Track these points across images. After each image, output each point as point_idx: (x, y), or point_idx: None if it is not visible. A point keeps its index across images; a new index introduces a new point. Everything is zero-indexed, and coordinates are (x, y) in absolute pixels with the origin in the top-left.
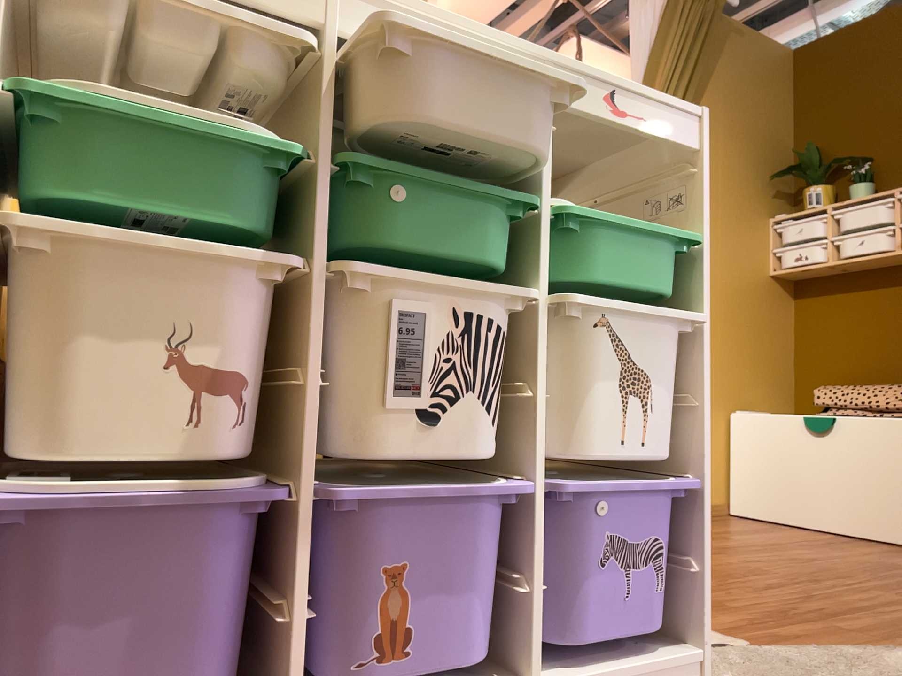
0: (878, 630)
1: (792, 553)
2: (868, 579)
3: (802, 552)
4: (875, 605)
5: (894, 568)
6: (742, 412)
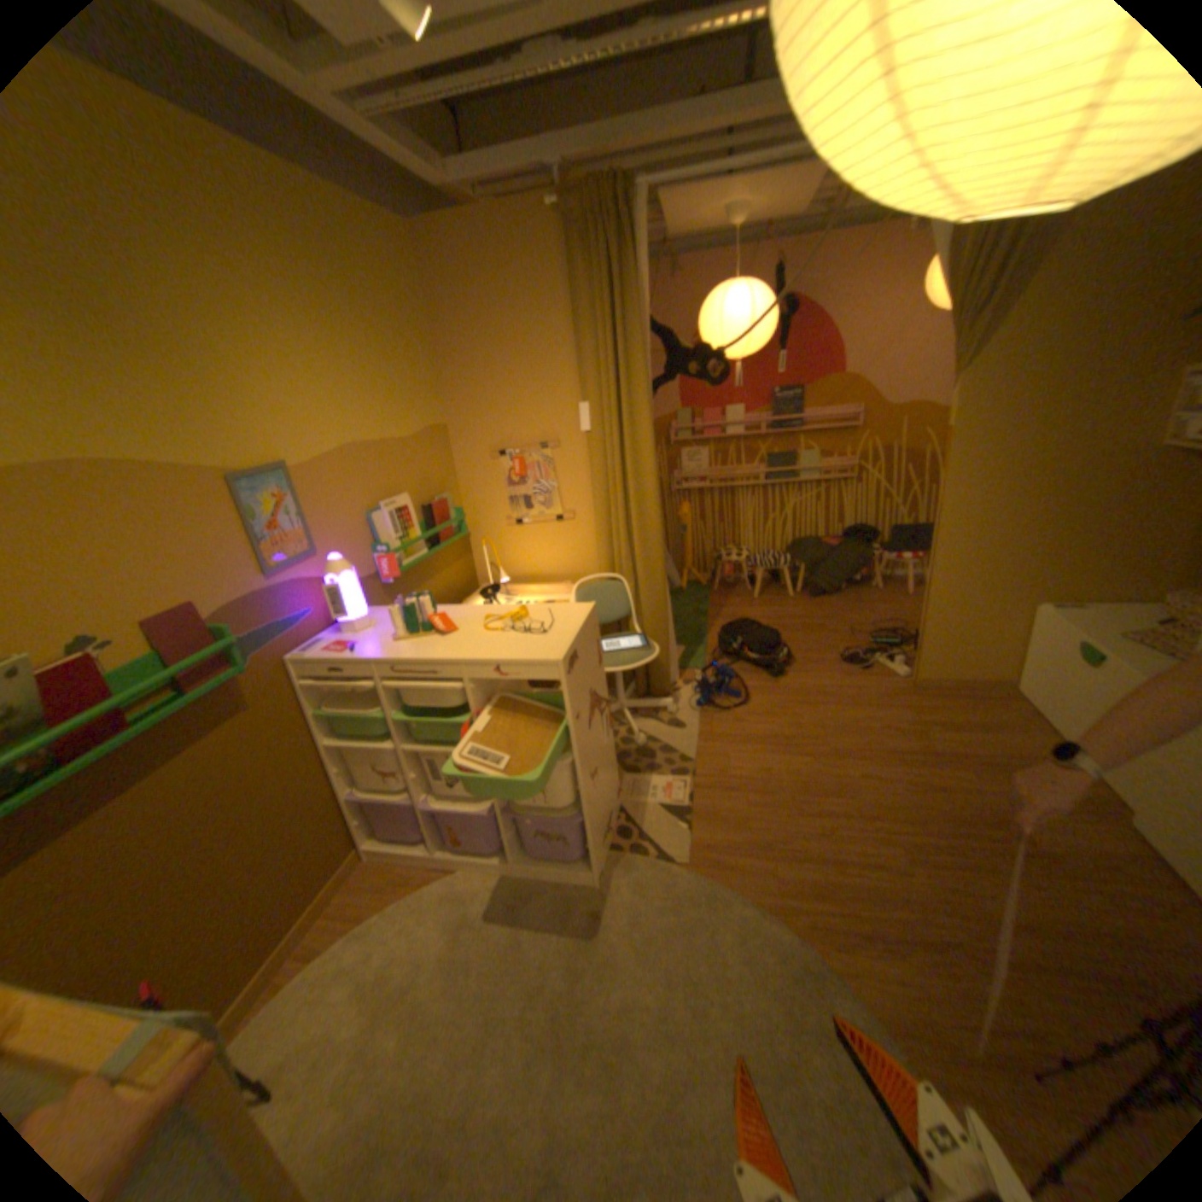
0: (791, 893)
1: (937, 782)
2: (924, 842)
3: (951, 784)
4: (853, 871)
5: (998, 835)
6: (1055, 611)
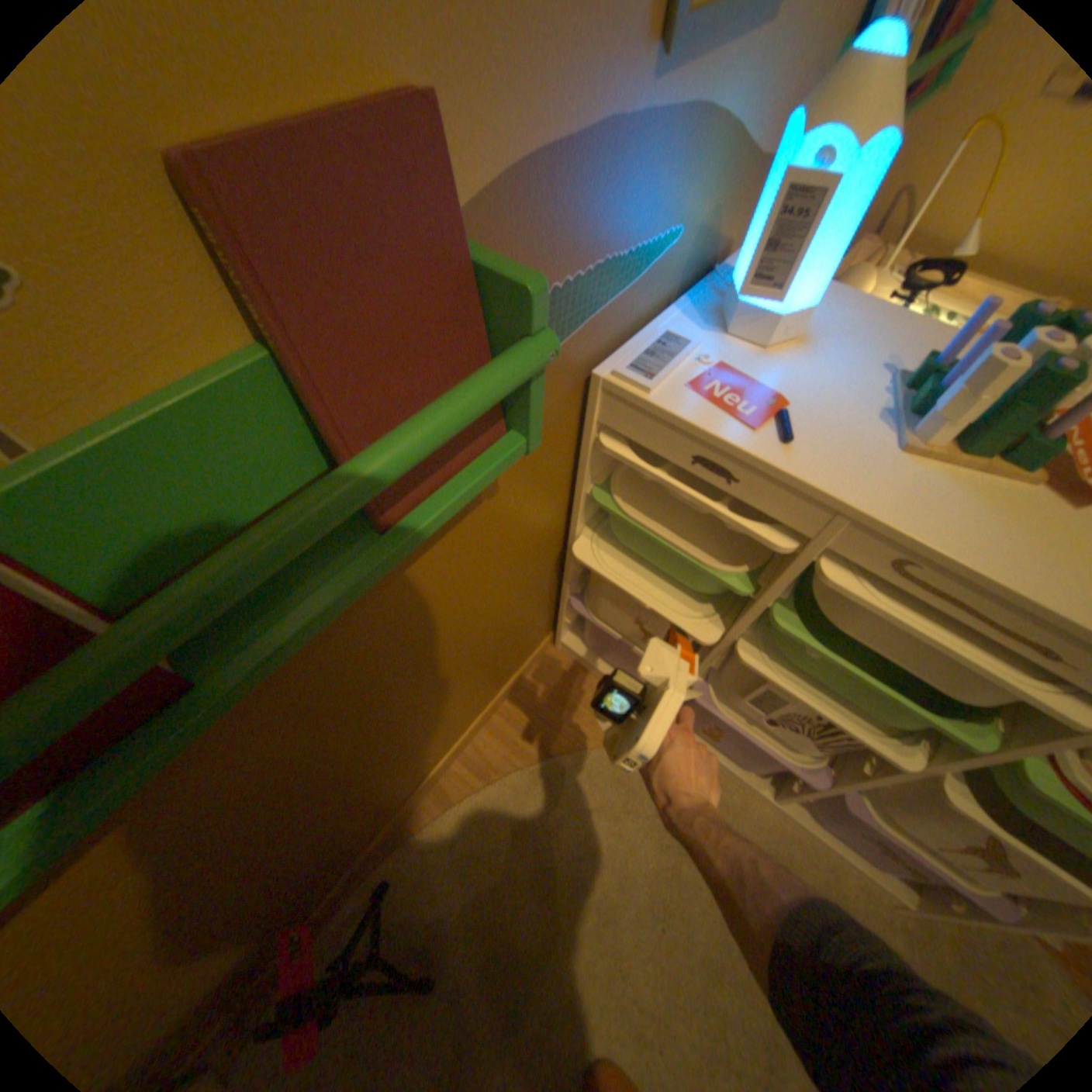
0: None
1: None
2: None
3: None
4: None
5: None
6: None
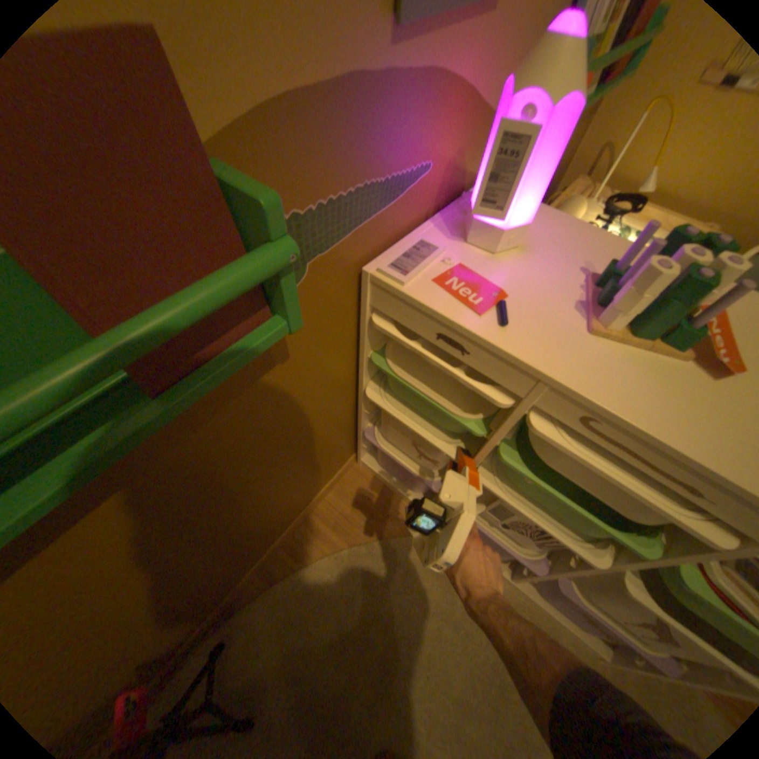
0: None
1: None
2: None
3: None
4: None
5: None
6: None
